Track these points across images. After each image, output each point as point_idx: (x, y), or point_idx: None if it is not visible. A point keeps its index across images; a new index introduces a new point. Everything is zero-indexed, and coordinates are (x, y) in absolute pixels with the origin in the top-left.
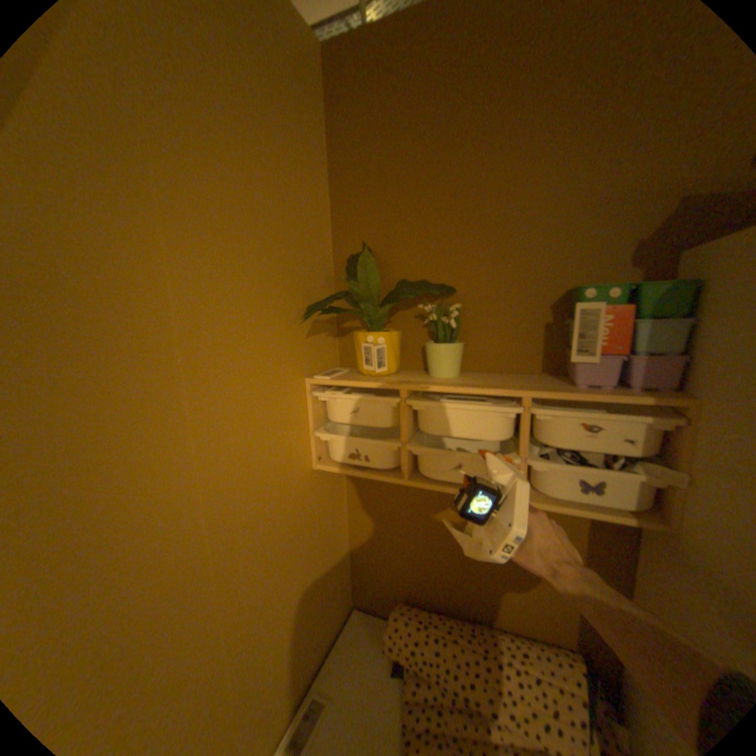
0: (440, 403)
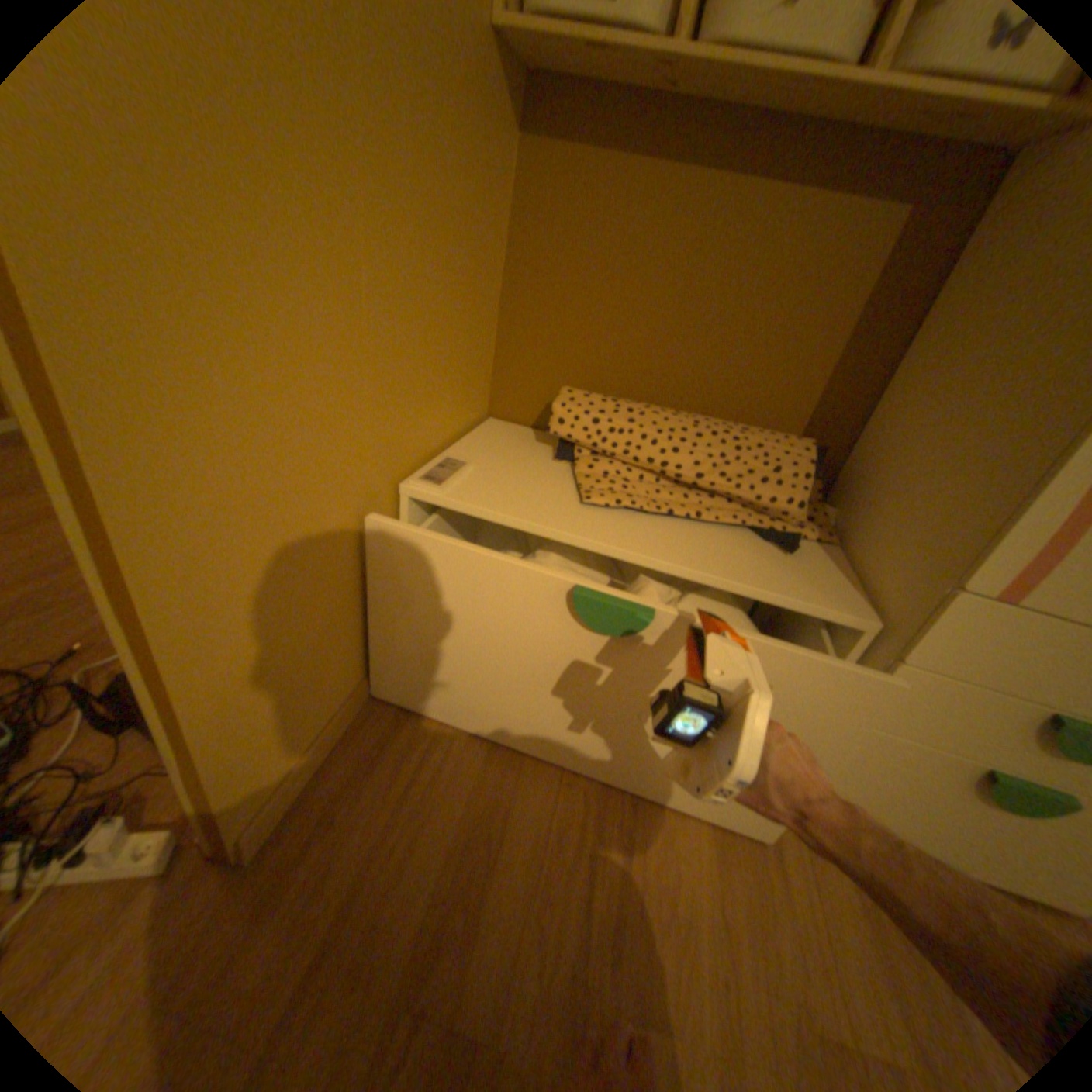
0: None
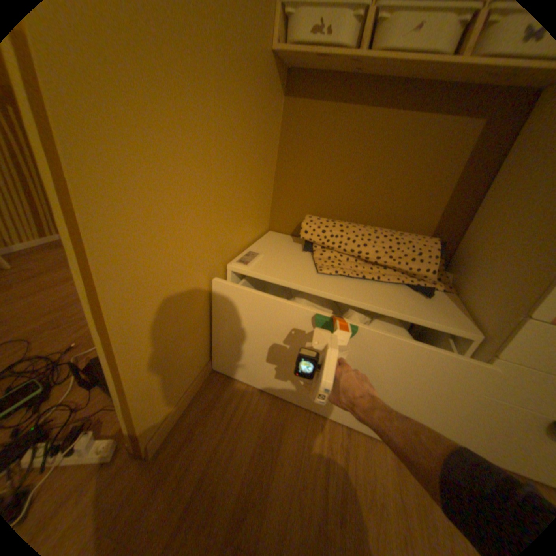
0: None
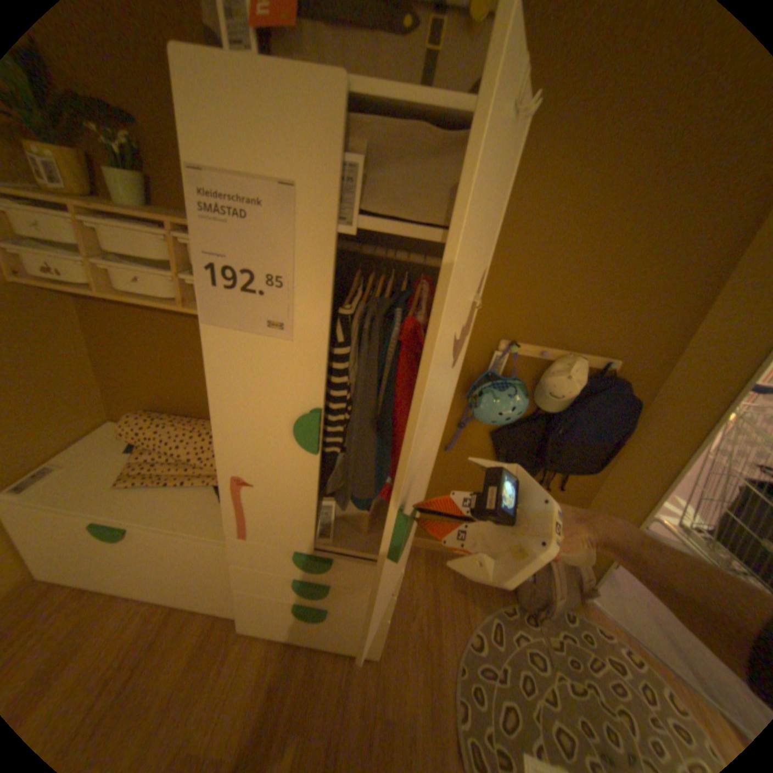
0: (102, 222)
